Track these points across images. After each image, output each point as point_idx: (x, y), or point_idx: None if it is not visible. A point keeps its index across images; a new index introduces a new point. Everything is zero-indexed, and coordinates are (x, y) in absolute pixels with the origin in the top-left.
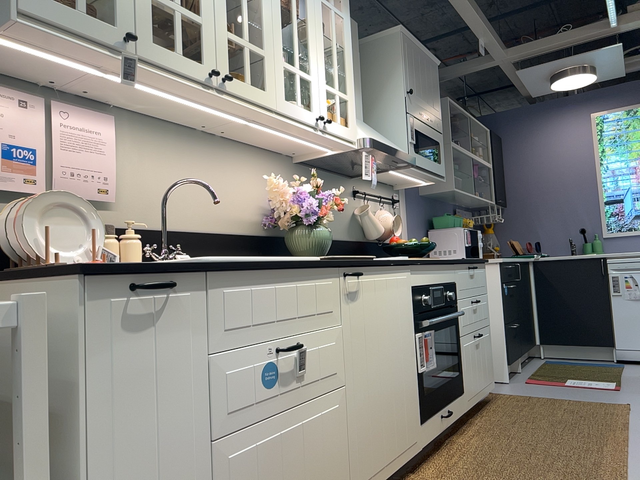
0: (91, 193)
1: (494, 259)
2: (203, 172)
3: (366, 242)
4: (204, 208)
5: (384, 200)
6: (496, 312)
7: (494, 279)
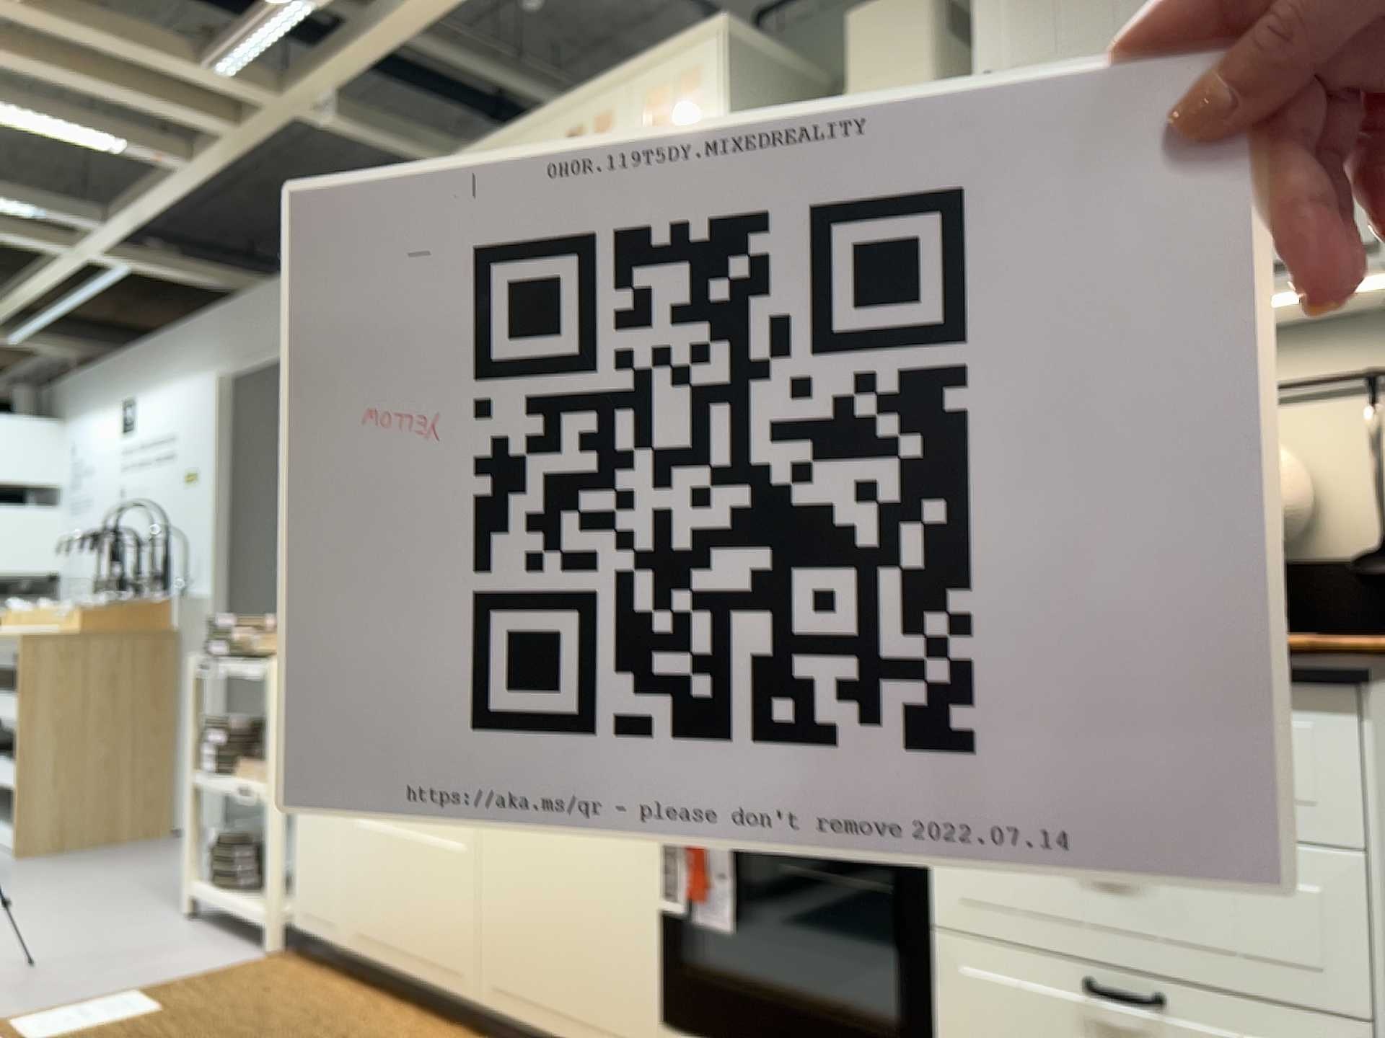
0: None
1: None
2: None
3: None
4: None
5: (1309, 391)
6: None
7: None
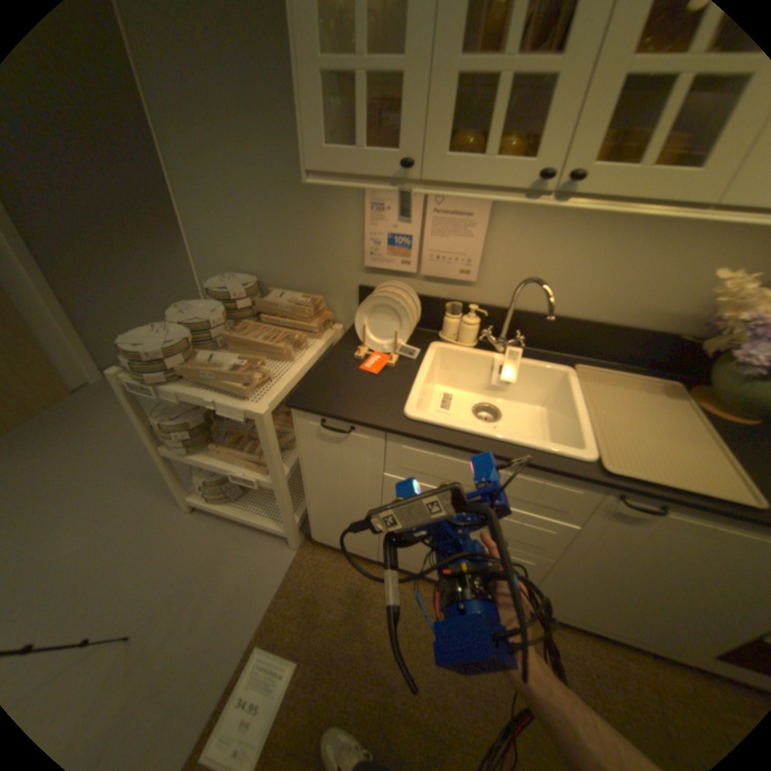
0: (454, 273)
1: None
2: (617, 246)
3: None
4: (597, 292)
5: None
6: None
7: None
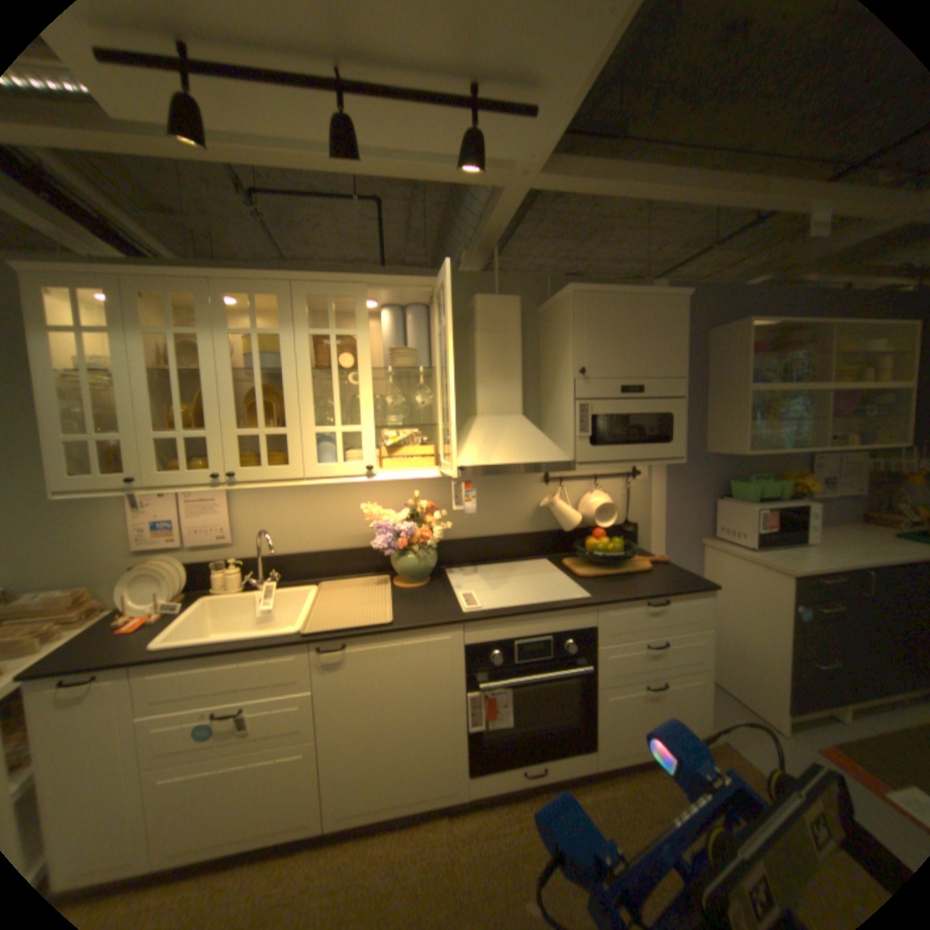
0: (213, 541)
1: (796, 566)
2: (317, 504)
3: (560, 531)
4: (319, 532)
5: (609, 477)
6: (782, 642)
7: (784, 596)
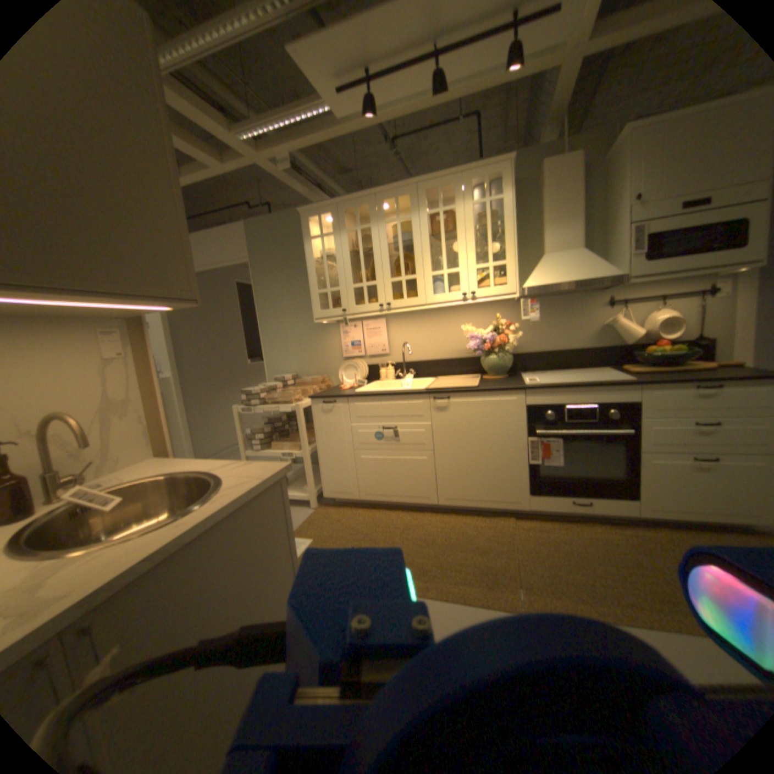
0: (378, 351)
1: None
2: (434, 328)
3: (624, 345)
4: (435, 346)
5: (680, 295)
6: None
7: None
